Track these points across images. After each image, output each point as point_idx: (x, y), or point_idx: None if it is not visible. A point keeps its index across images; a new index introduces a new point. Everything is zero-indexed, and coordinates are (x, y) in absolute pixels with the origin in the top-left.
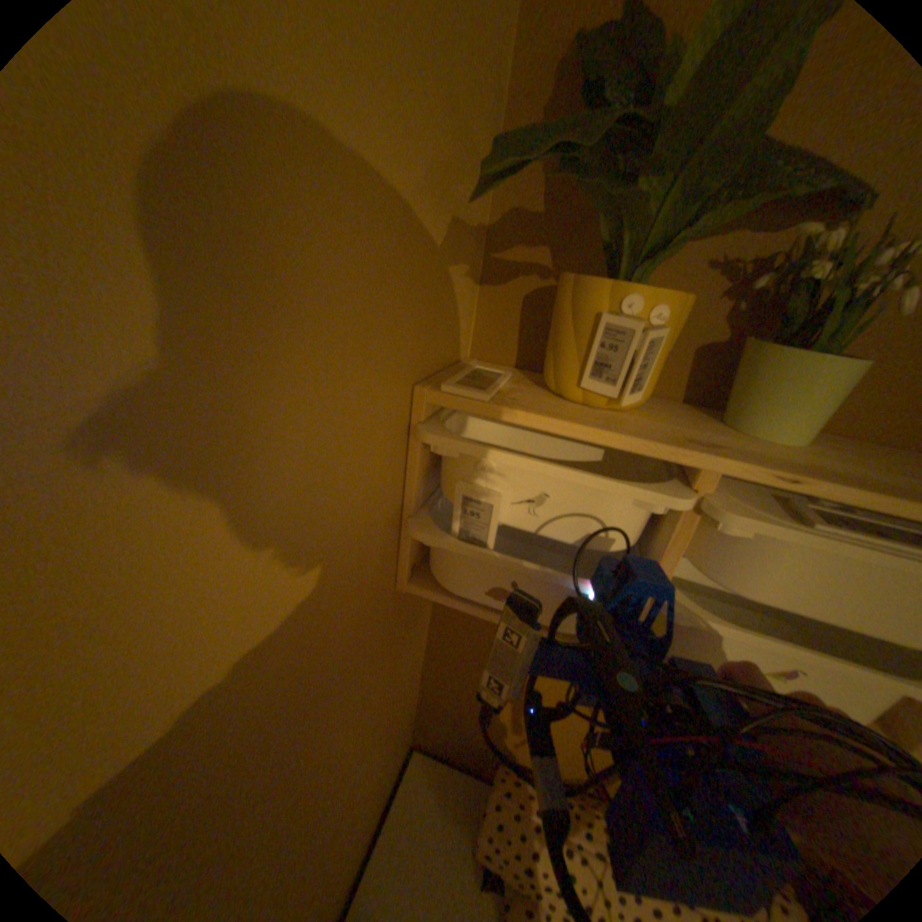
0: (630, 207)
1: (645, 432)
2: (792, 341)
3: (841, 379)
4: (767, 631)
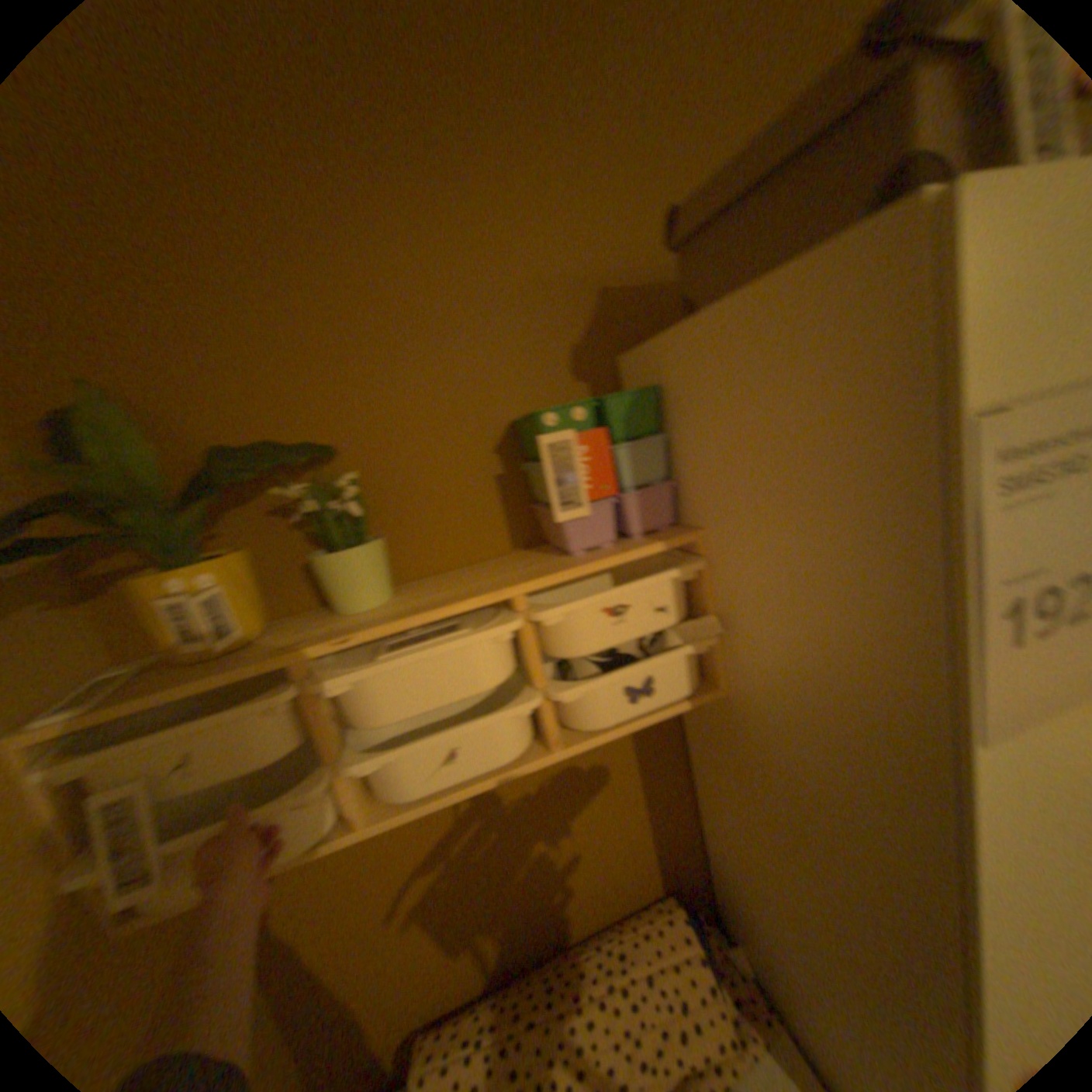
0: (129, 533)
1: (235, 667)
2: (322, 554)
3: (364, 563)
4: (413, 743)
